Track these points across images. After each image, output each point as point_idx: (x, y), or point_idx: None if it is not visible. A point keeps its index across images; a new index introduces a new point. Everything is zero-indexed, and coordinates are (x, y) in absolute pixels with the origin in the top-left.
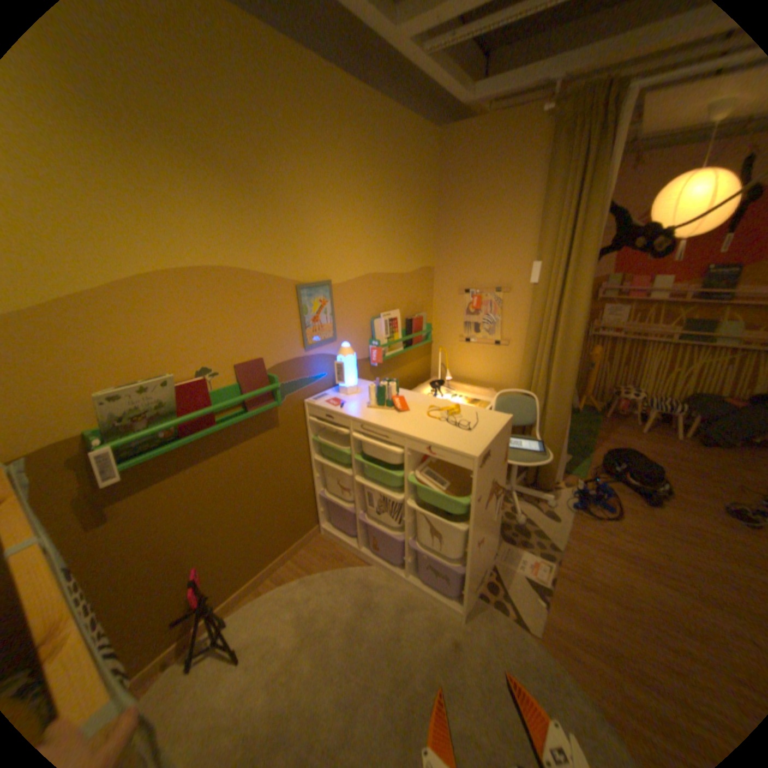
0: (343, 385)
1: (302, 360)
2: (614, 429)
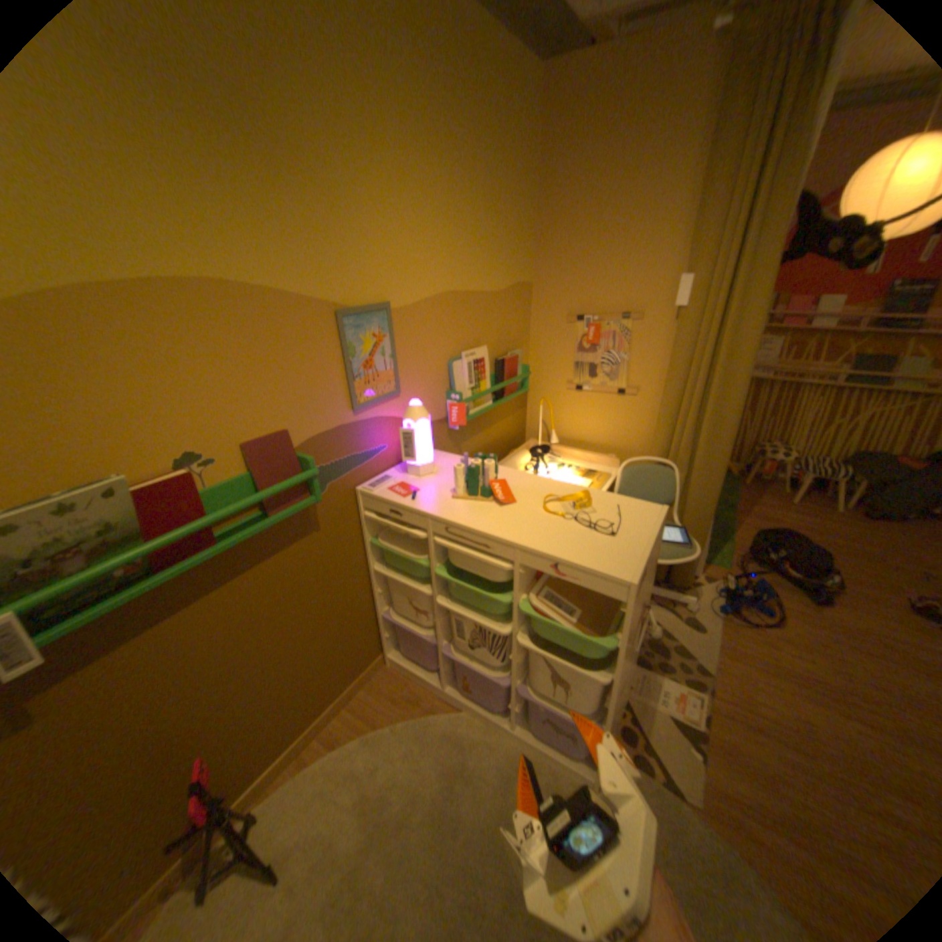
0: (413, 462)
1: (351, 429)
2: (757, 499)
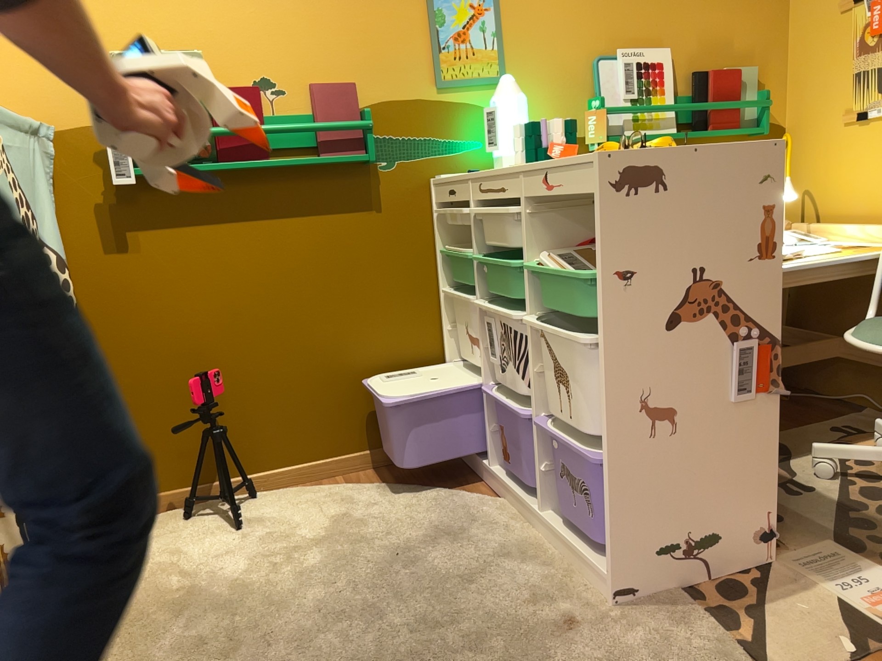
0: (499, 154)
1: (431, 107)
2: None
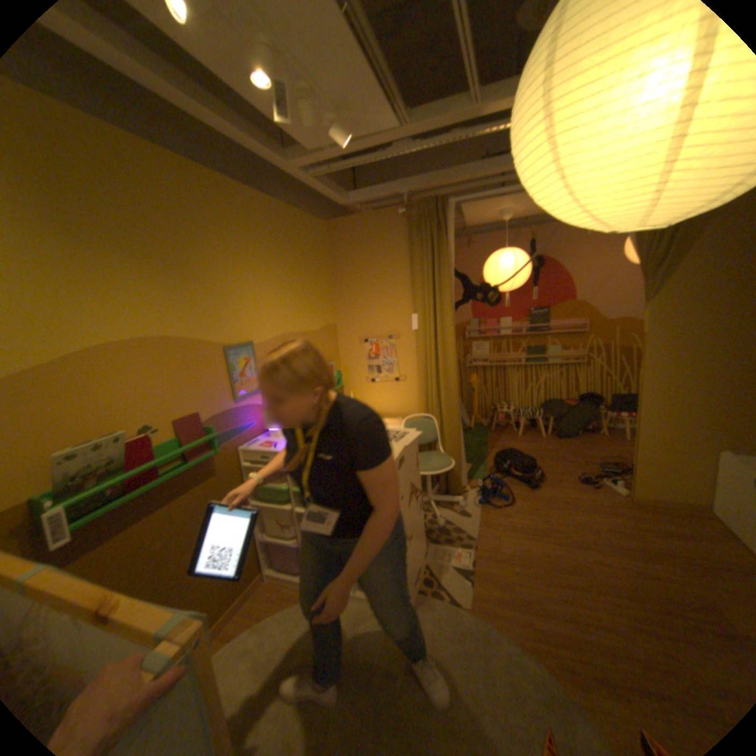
0: (272, 430)
1: (233, 412)
2: (498, 438)
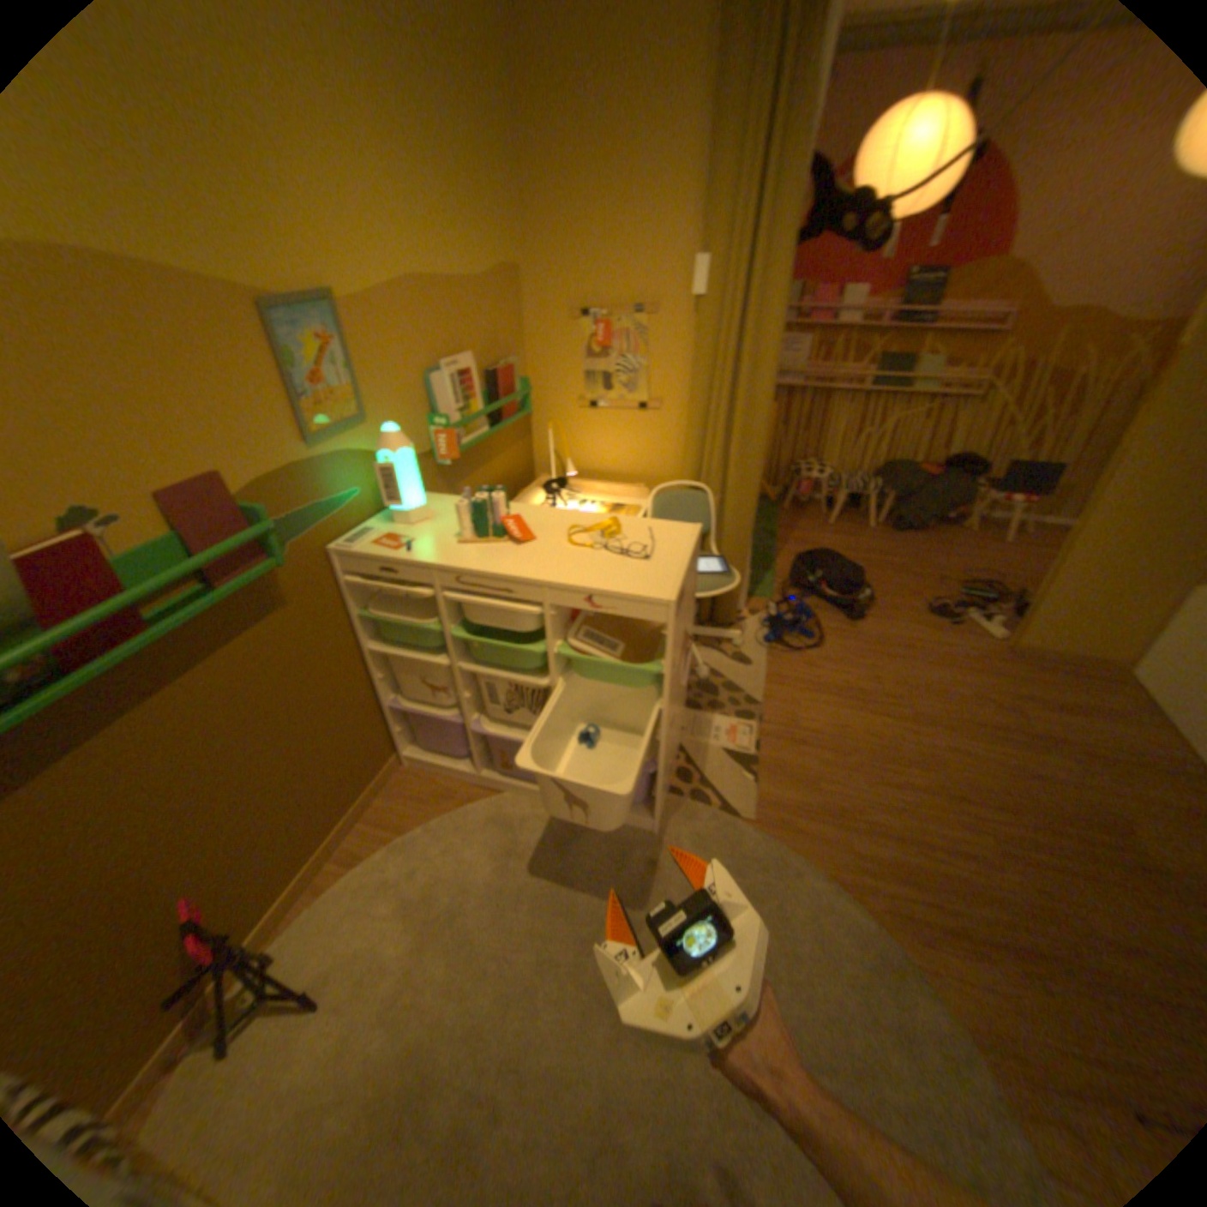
0: (401, 508)
1: (308, 468)
2: (795, 524)
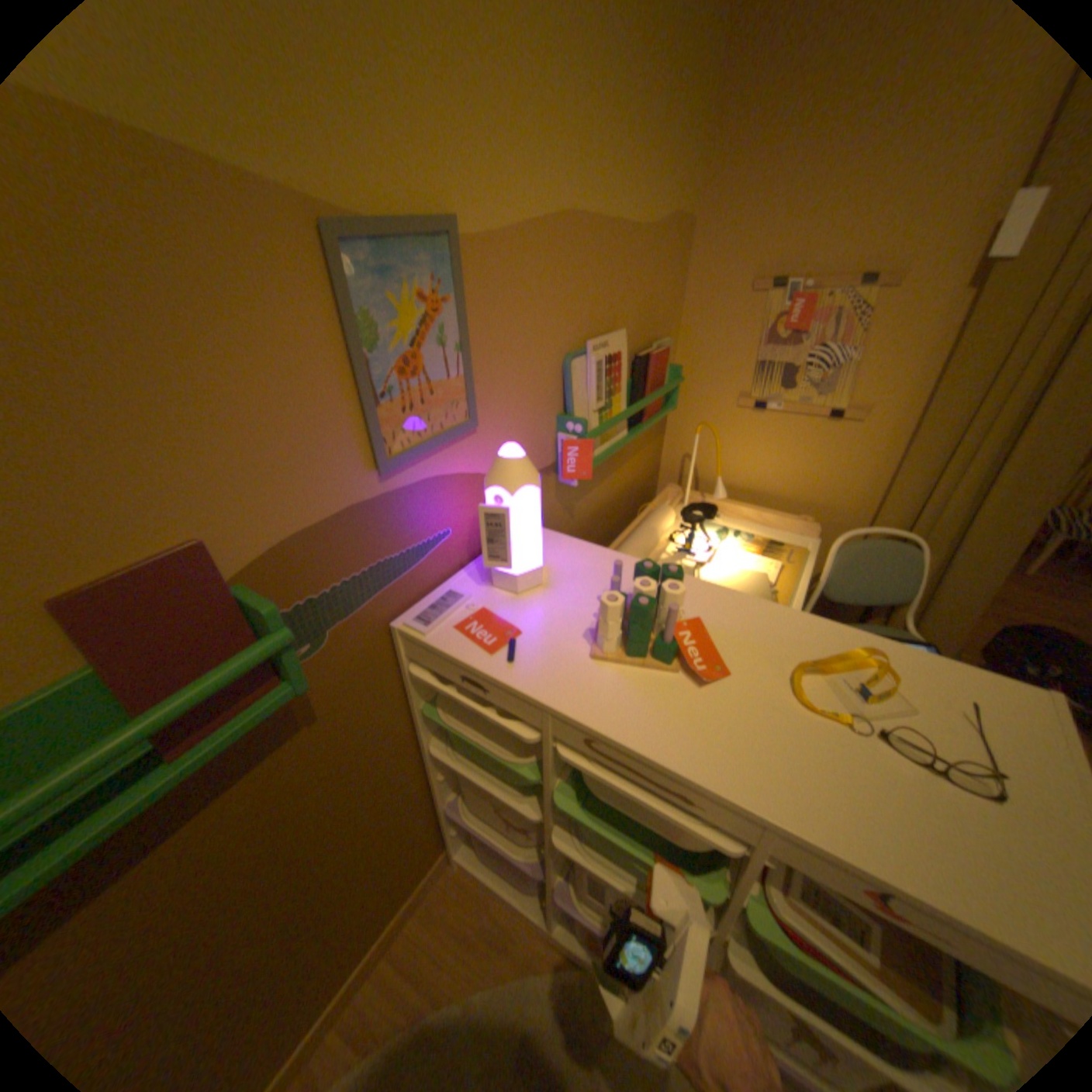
0: (505, 567)
1: (375, 509)
2: None
